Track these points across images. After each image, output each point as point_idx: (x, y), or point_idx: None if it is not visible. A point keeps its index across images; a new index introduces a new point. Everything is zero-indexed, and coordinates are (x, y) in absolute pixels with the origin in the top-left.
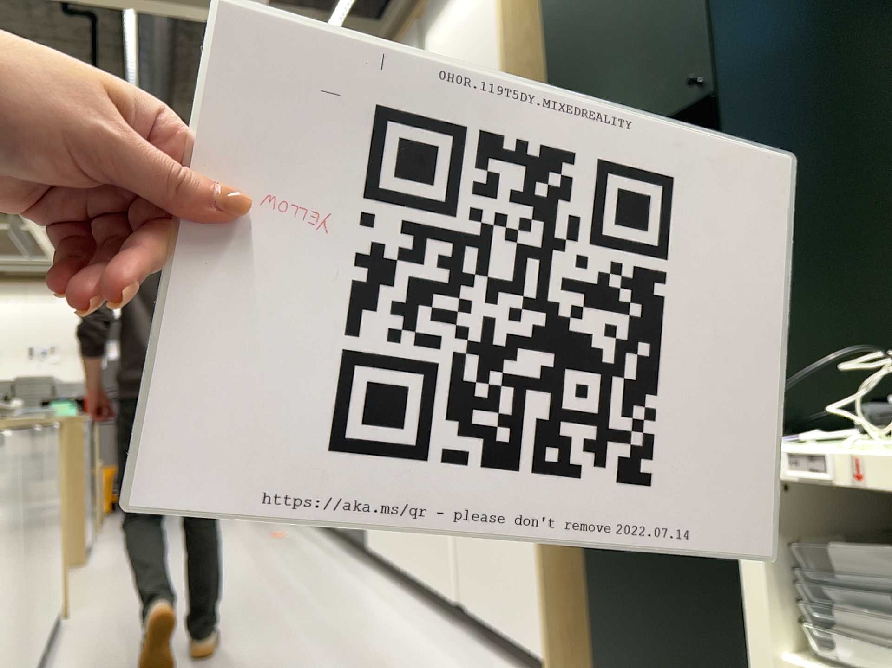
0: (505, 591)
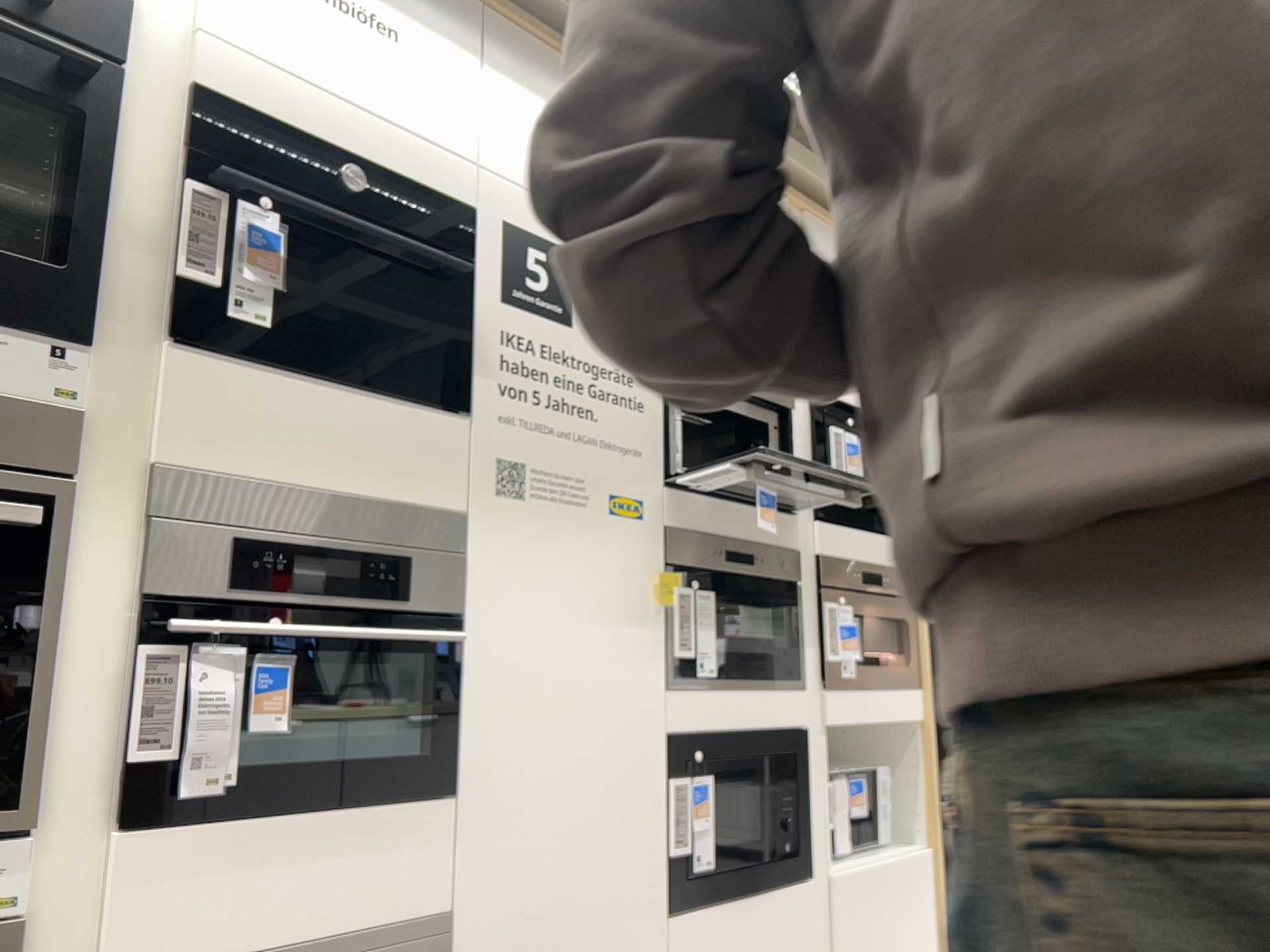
0: (895, 945)
